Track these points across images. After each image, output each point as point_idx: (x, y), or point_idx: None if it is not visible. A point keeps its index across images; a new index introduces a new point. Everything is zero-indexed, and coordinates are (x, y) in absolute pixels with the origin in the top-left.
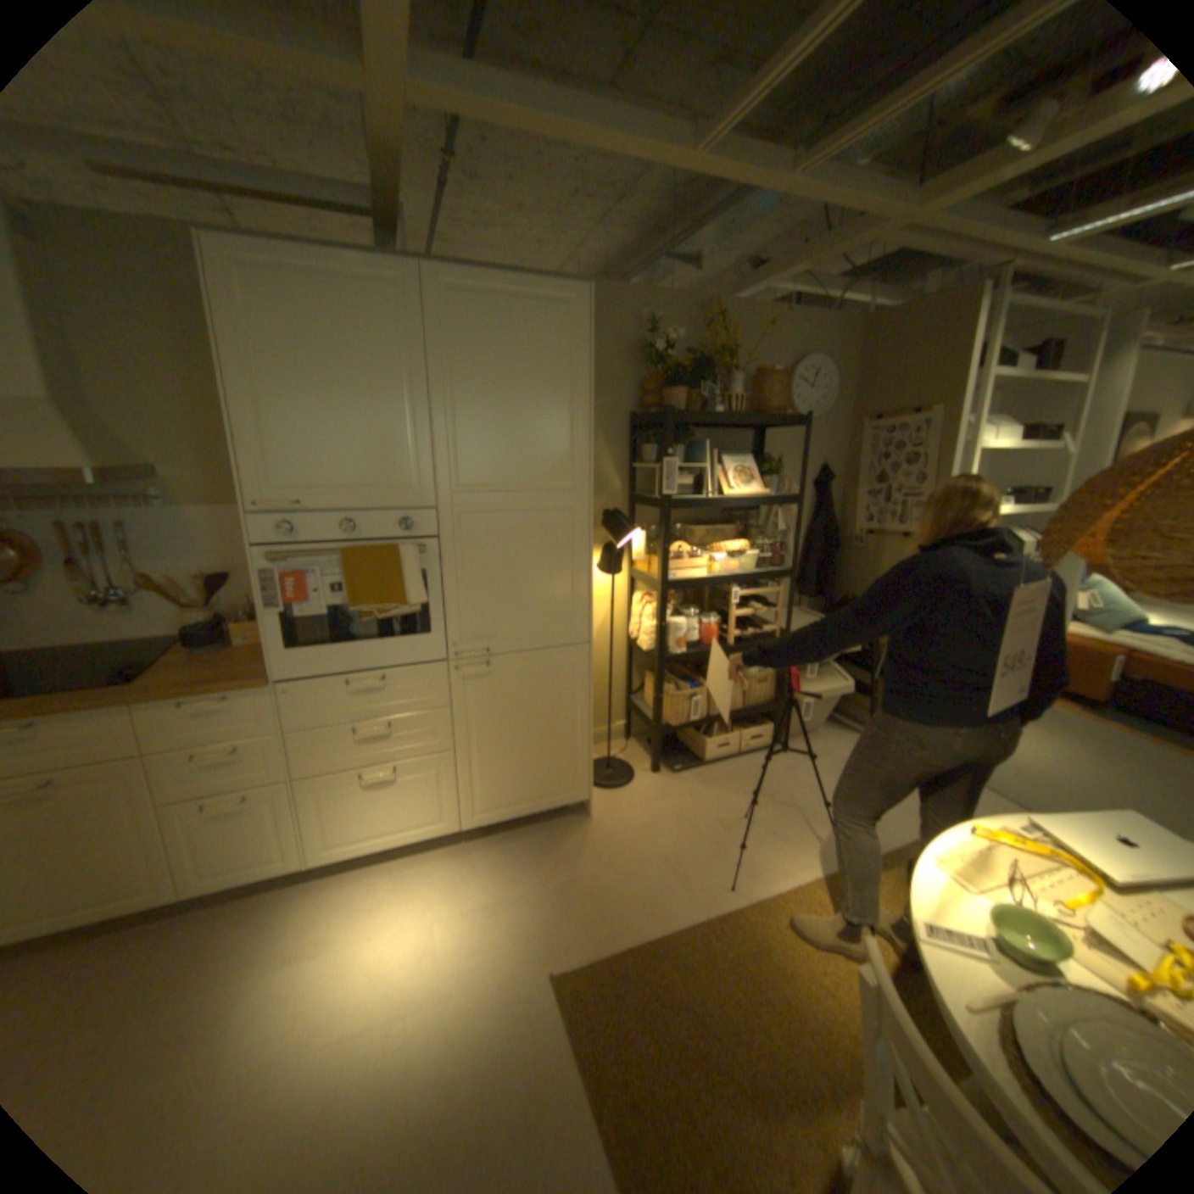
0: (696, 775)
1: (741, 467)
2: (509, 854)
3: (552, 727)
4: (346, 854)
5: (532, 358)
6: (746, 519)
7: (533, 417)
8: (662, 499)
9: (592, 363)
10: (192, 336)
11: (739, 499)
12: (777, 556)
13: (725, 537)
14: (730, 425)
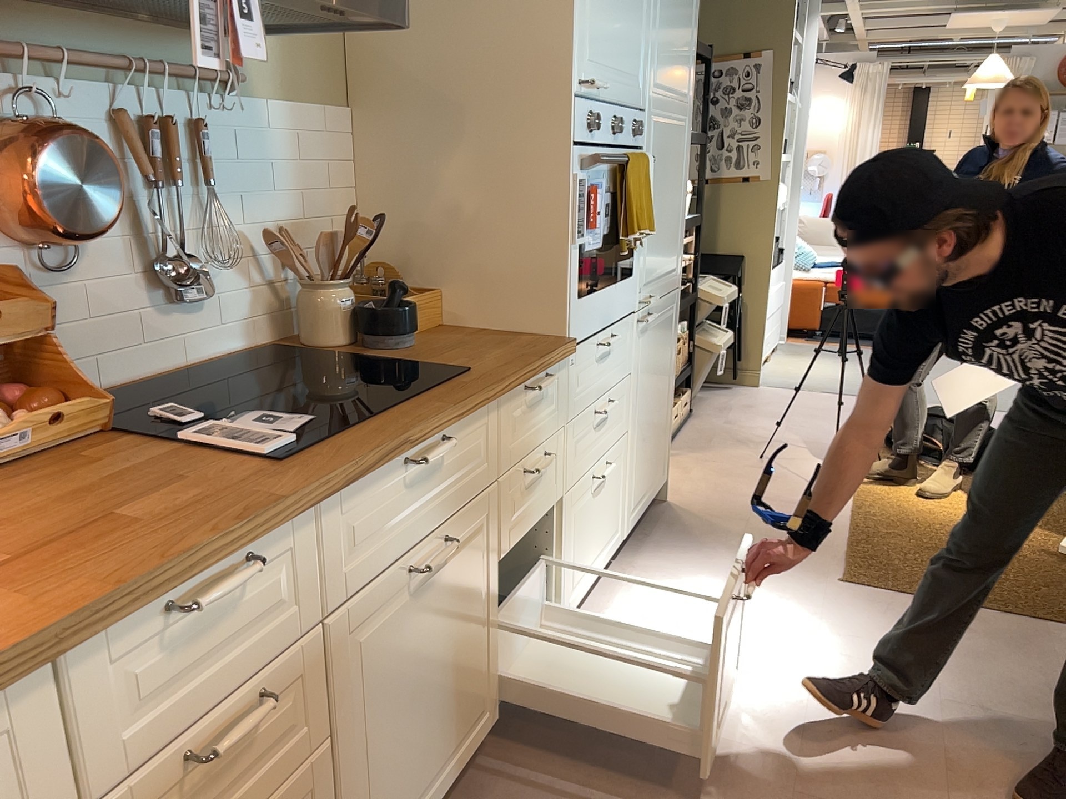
0: (677, 446)
1: None
2: (662, 546)
3: (663, 390)
4: (580, 592)
5: None
6: None
7: (684, 12)
8: None
9: None
10: None
11: None
12: None
13: None
14: None
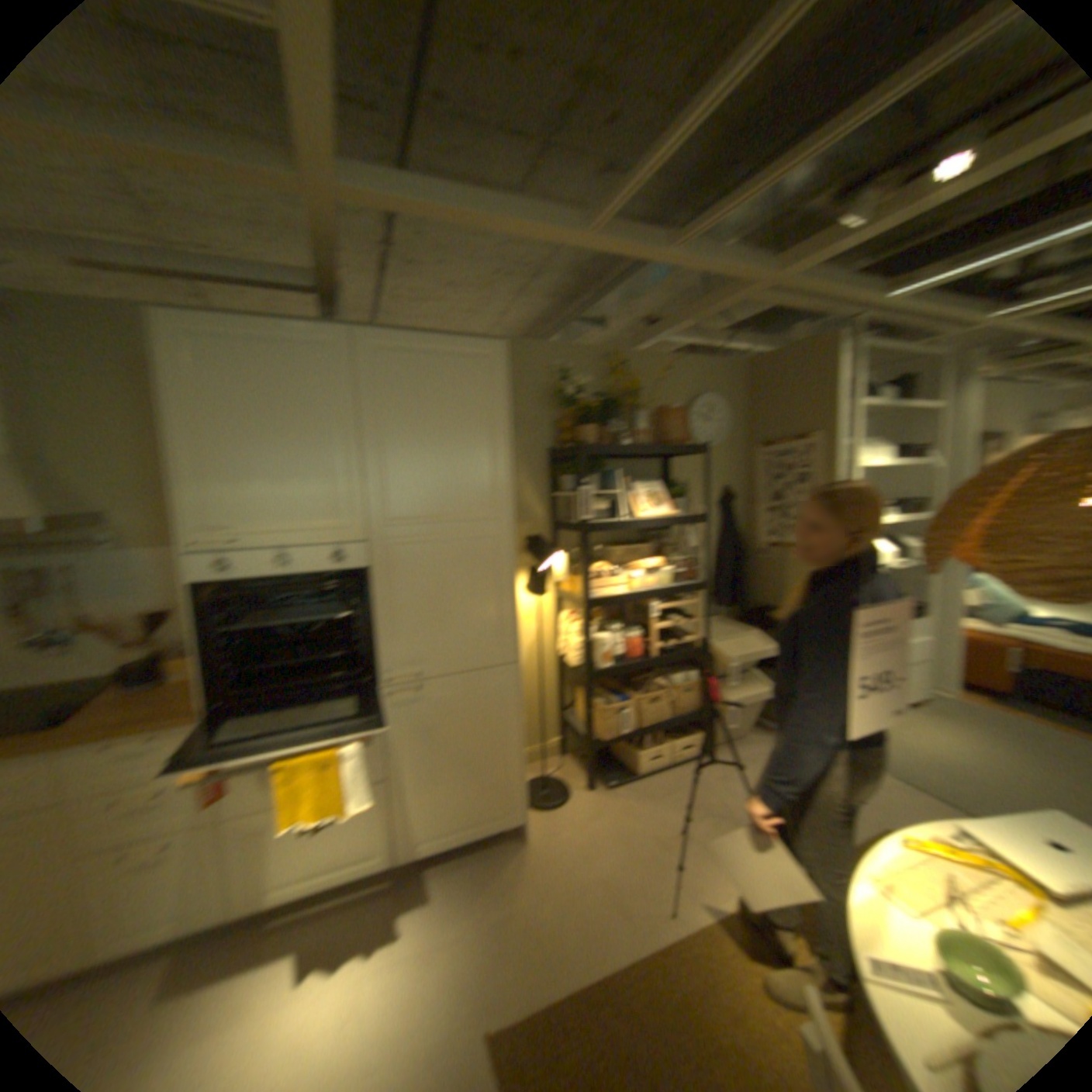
0: (629, 791)
1: (647, 492)
2: (441, 892)
3: (482, 751)
4: (268, 905)
5: (450, 406)
6: (658, 539)
7: (453, 456)
8: (577, 524)
9: (505, 408)
10: (140, 398)
11: (648, 521)
12: (689, 571)
13: (639, 556)
14: (635, 457)
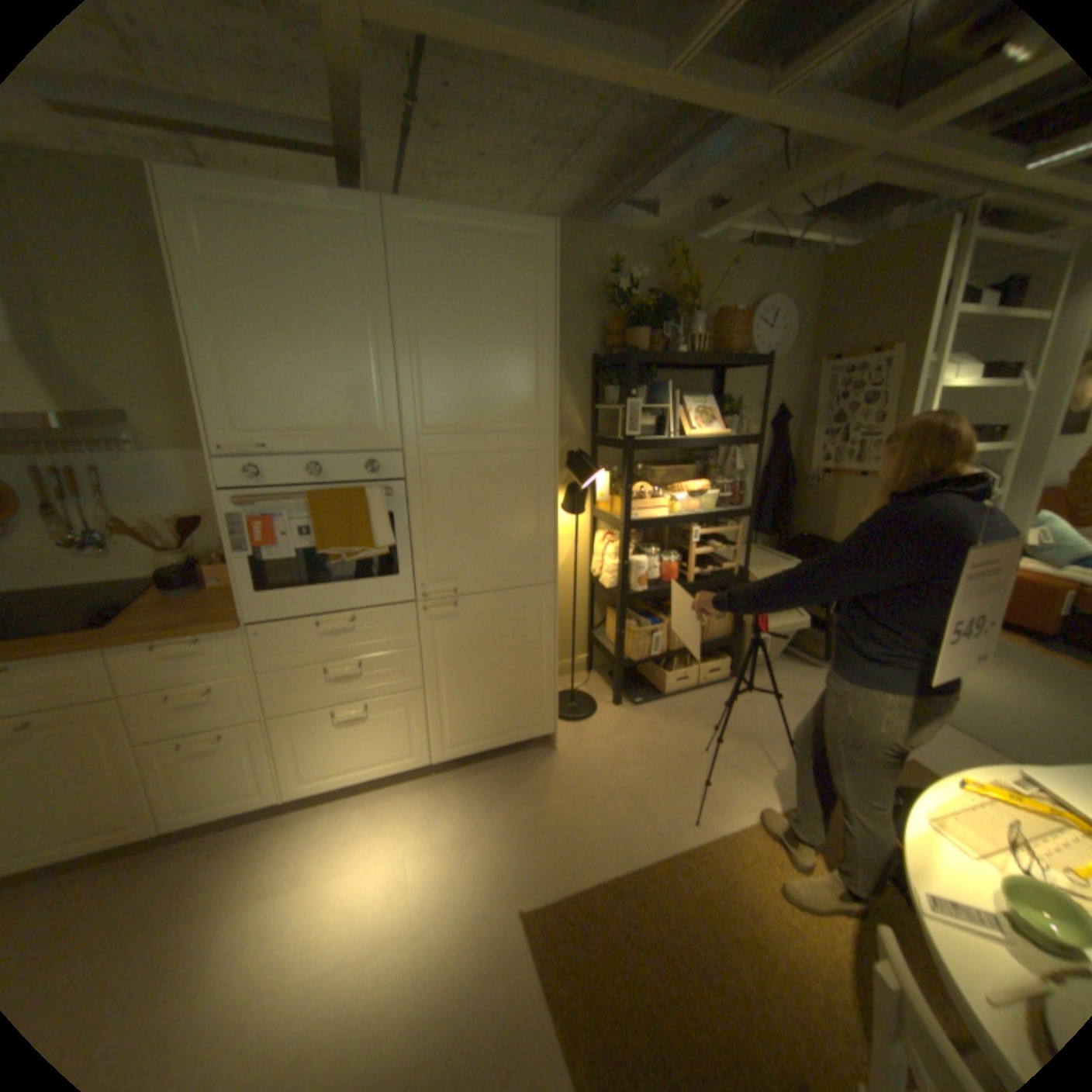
0: (656, 707)
1: (702, 407)
2: (478, 786)
3: (519, 664)
4: (321, 788)
5: (498, 297)
6: (706, 459)
7: (500, 357)
8: (625, 440)
9: (558, 301)
10: (159, 279)
11: (701, 439)
12: (737, 495)
13: (686, 476)
14: (693, 366)
